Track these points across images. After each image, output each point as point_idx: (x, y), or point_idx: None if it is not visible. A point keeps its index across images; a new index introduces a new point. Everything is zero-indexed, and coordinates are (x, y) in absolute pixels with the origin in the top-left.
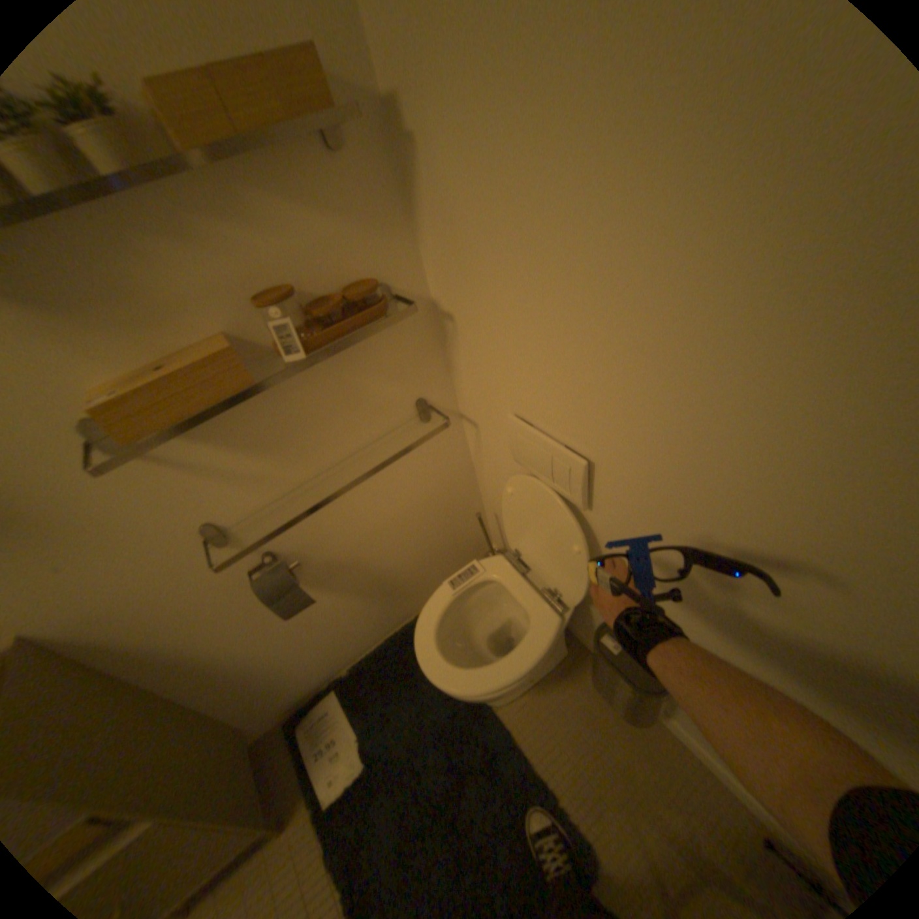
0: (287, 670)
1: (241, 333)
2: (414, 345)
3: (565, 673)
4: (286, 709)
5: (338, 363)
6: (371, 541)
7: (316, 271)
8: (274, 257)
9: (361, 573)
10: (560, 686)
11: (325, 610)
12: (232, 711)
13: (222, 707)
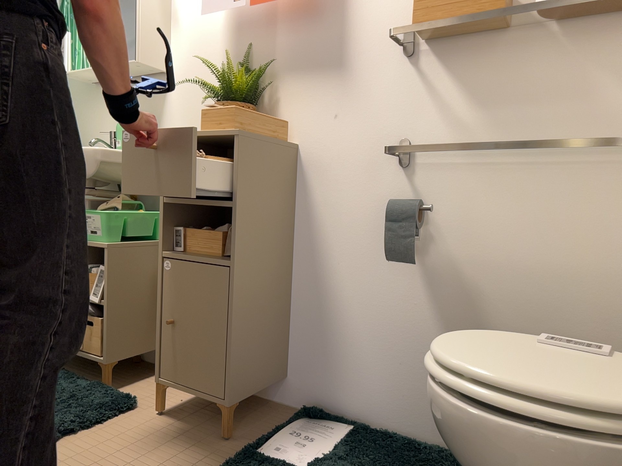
0: (350, 352)
1: None
2: None
3: None
4: (319, 403)
5: (584, 49)
6: (505, 276)
7: None
8: None
9: (472, 310)
10: None
11: (417, 318)
12: (299, 341)
13: (300, 327)
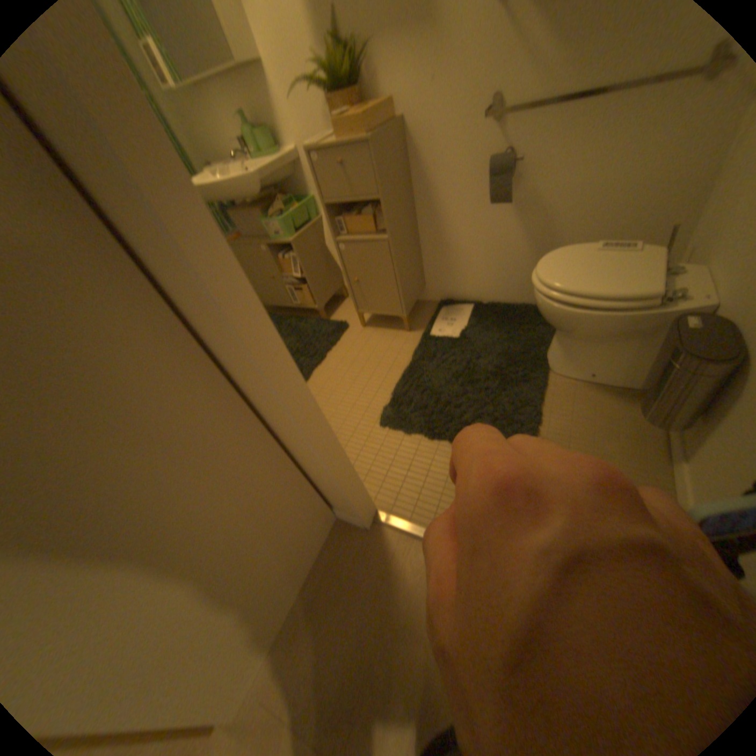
0: (466, 264)
1: None
2: None
3: (629, 395)
4: (449, 295)
5: None
6: (574, 194)
7: None
8: None
9: (549, 222)
10: (614, 396)
11: (510, 234)
12: (431, 264)
13: (430, 255)
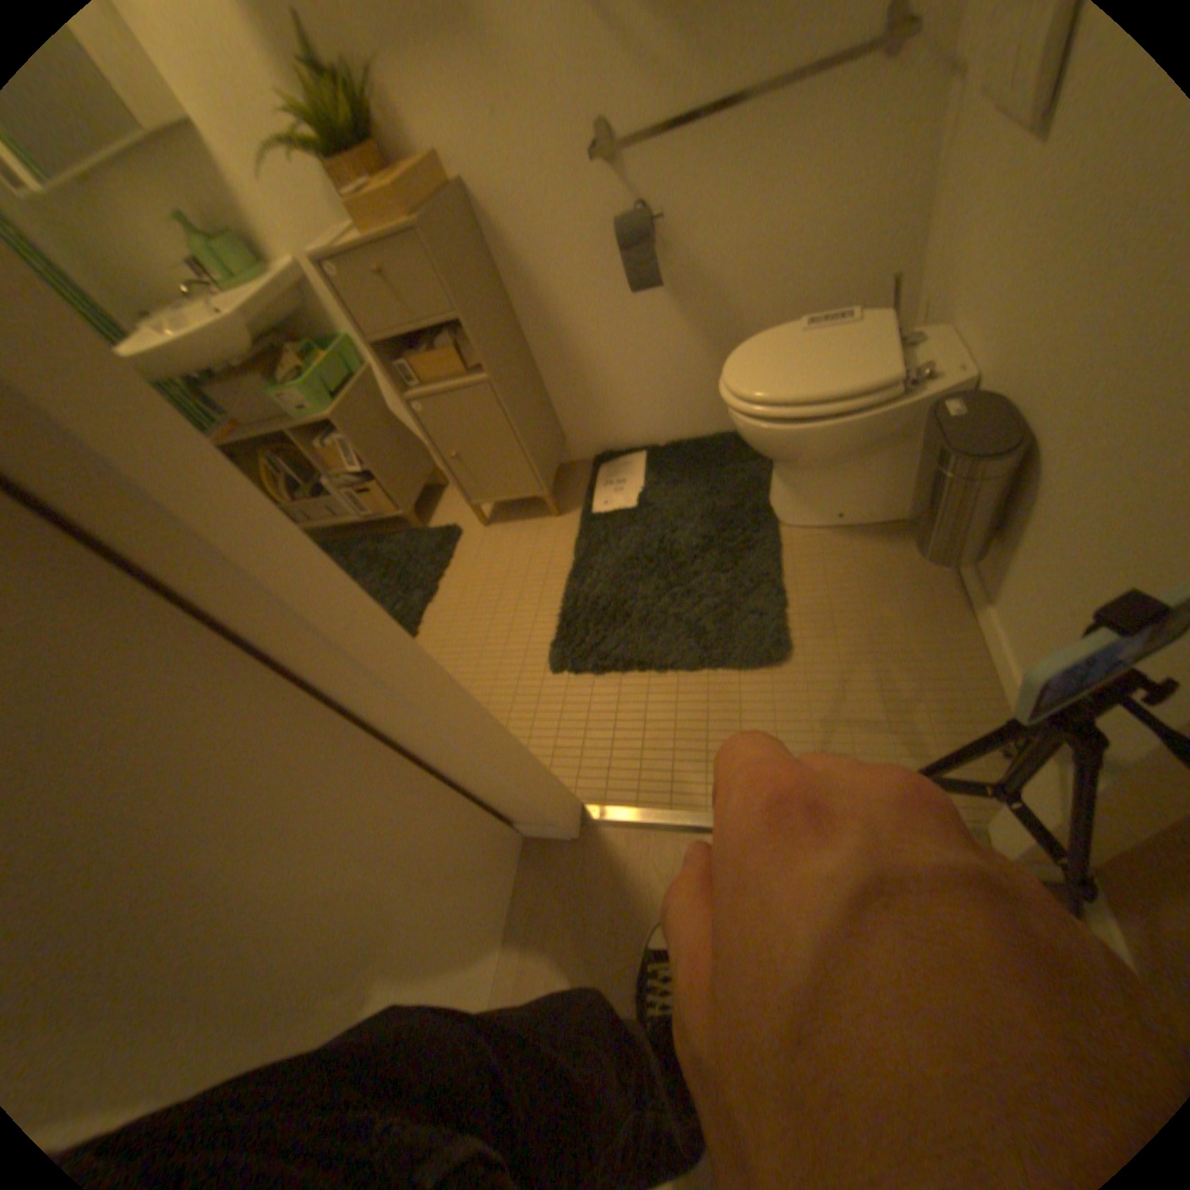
0: (619, 392)
1: None
2: None
3: (894, 530)
4: (606, 446)
5: None
6: (750, 256)
7: None
8: None
9: (724, 304)
10: (876, 537)
11: (673, 334)
12: (566, 404)
13: (562, 391)
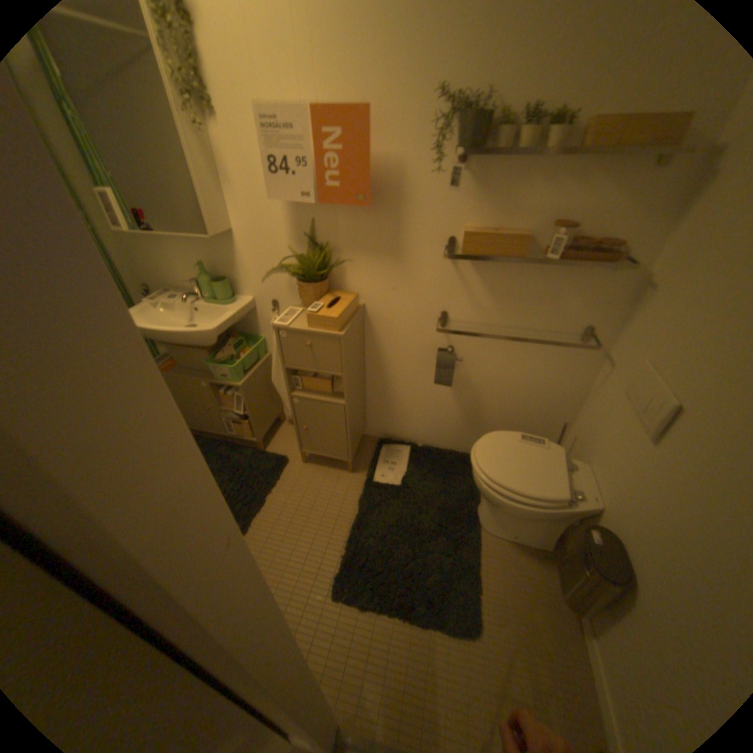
0: (405, 416)
1: (536, 235)
2: (616, 293)
3: (543, 559)
4: (387, 435)
5: (565, 276)
6: (495, 387)
7: (596, 223)
8: (581, 207)
9: (476, 400)
10: (533, 560)
11: (445, 402)
12: (374, 410)
13: (373, 404)
